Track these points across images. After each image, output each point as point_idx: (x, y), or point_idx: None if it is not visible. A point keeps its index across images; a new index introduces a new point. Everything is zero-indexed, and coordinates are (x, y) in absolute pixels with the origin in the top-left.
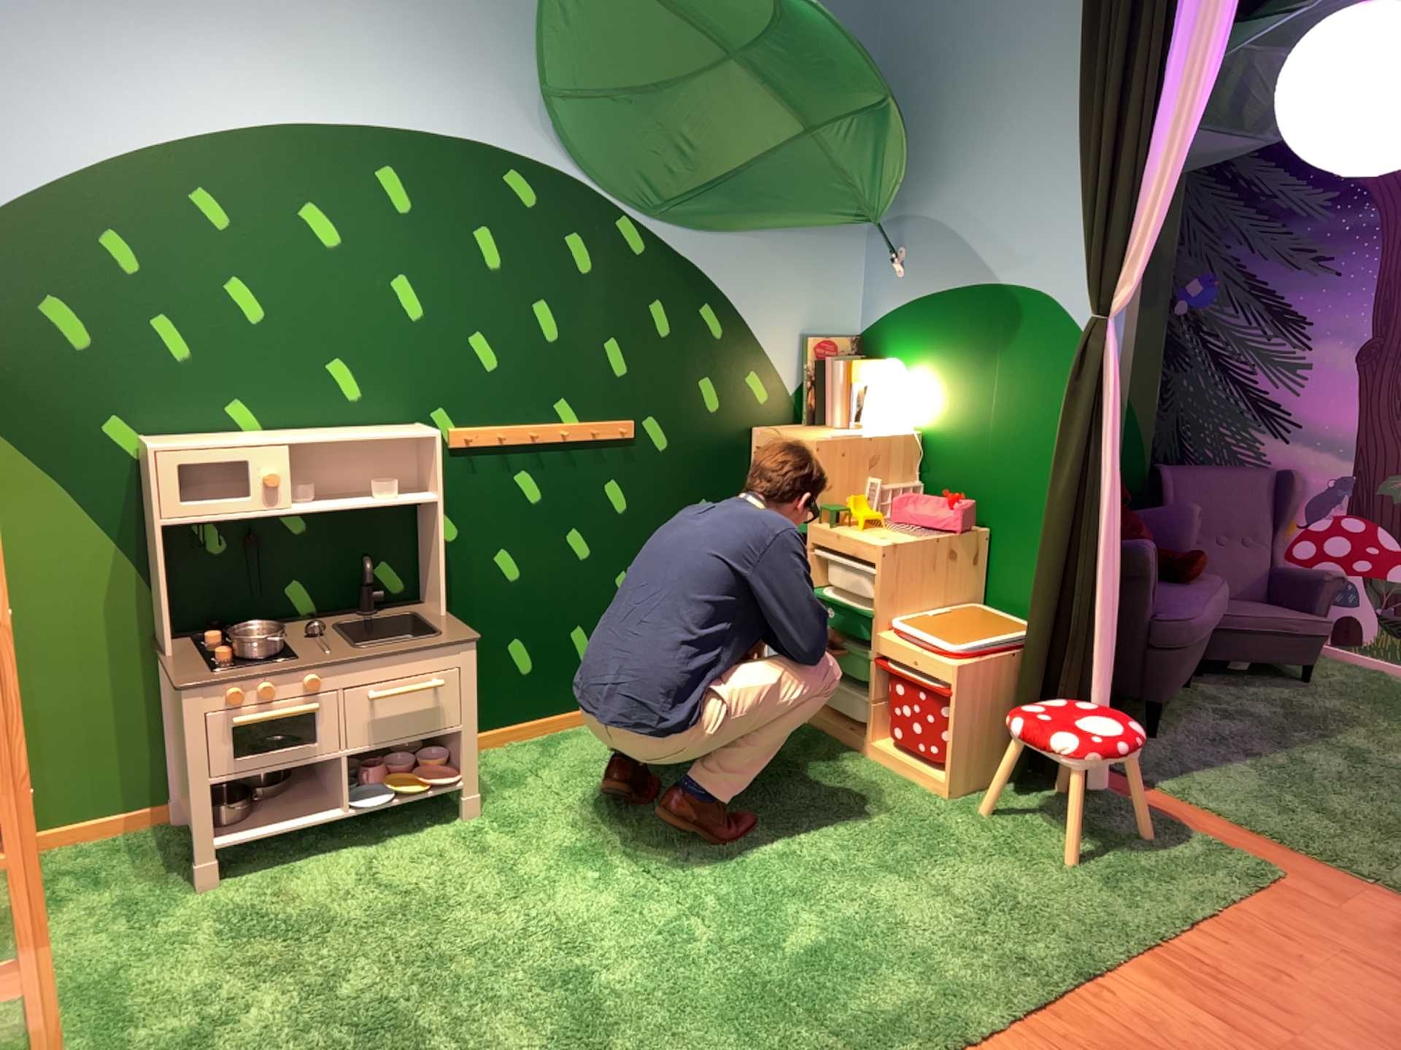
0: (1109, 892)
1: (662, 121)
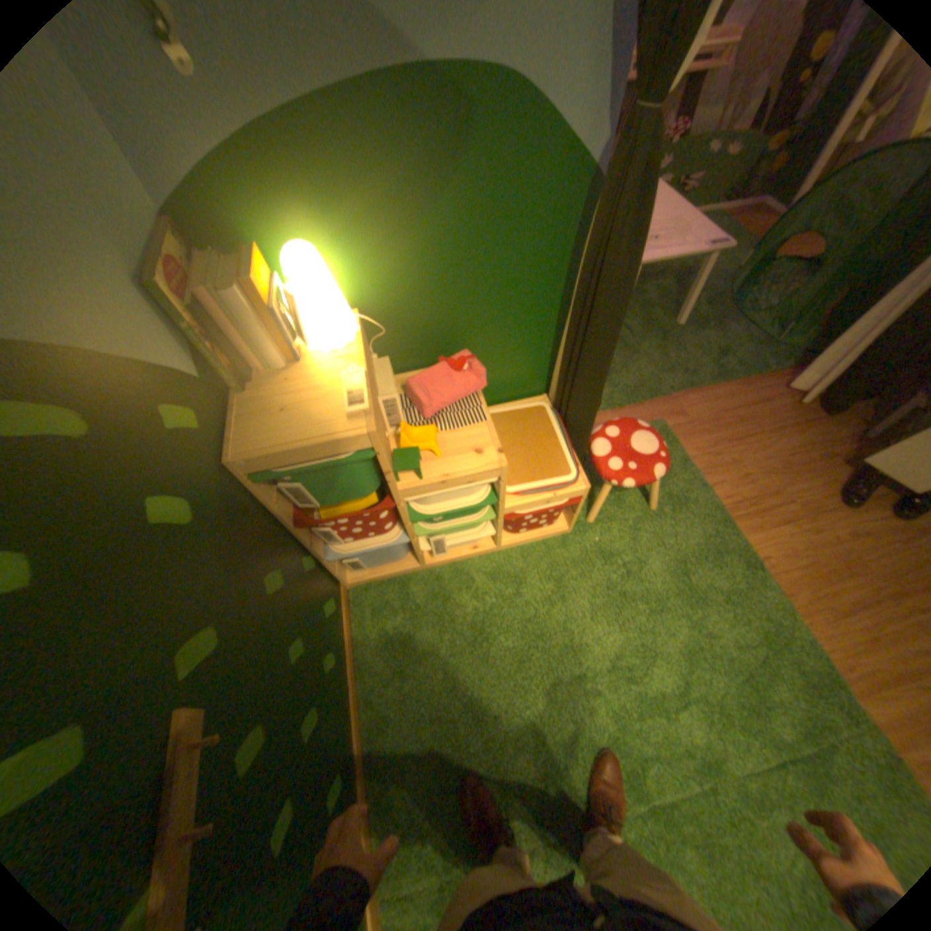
0: (680, 506)
1: None
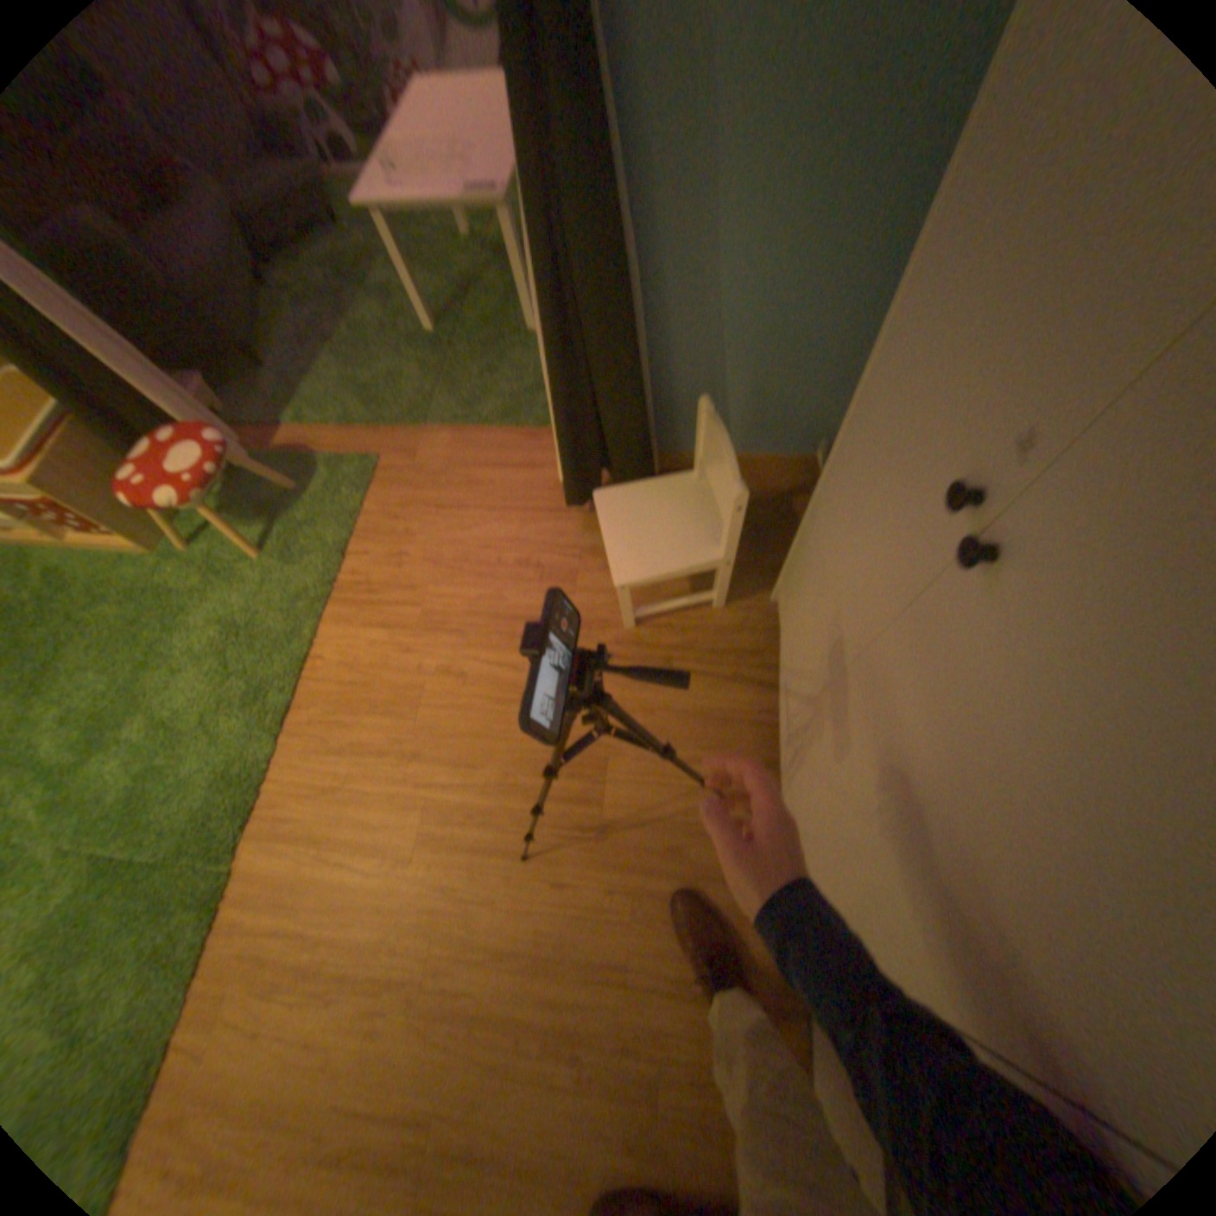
0: (286, 568)
1: None
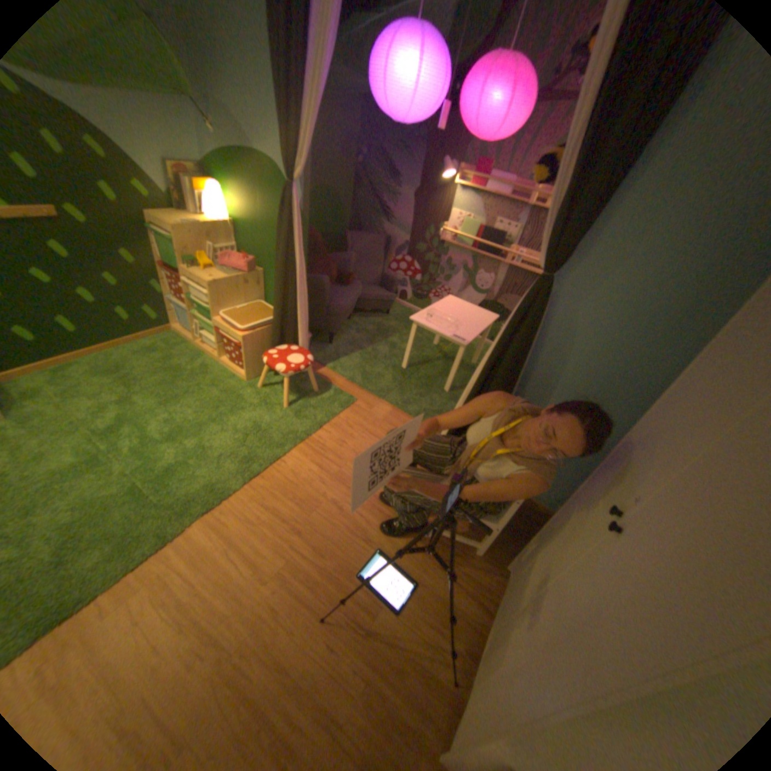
0: (295, 419)
1: None
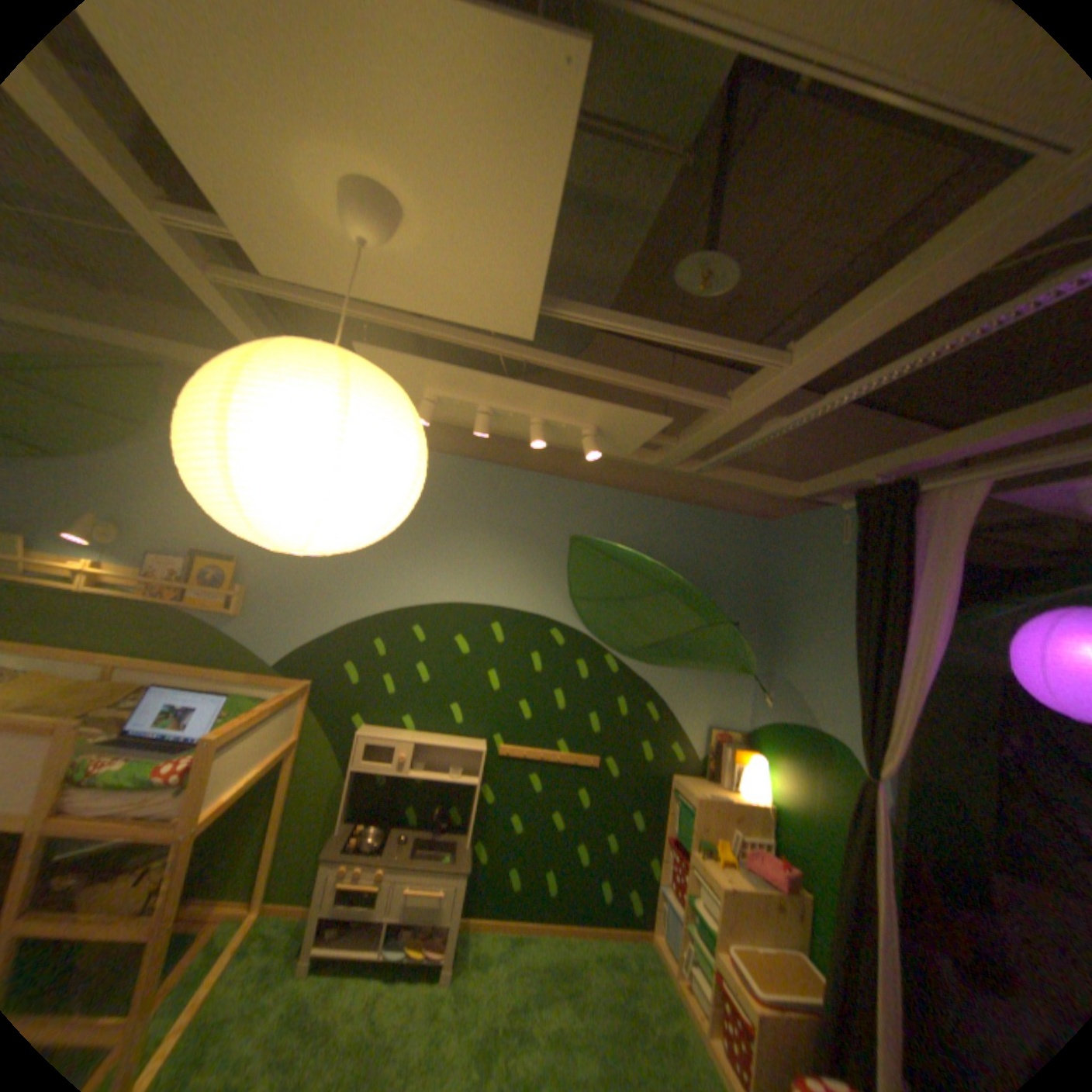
0: None
1: (630, 615)
